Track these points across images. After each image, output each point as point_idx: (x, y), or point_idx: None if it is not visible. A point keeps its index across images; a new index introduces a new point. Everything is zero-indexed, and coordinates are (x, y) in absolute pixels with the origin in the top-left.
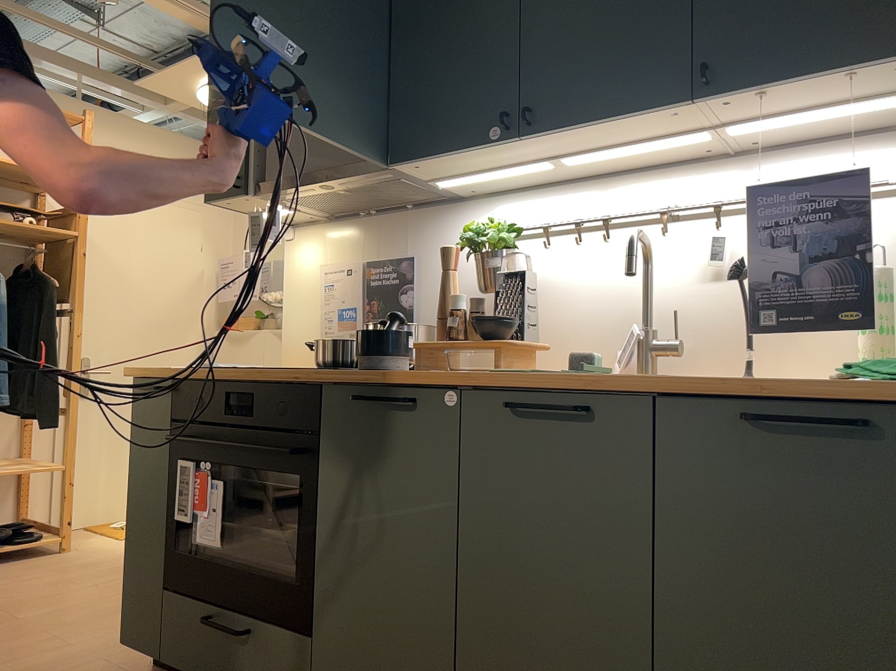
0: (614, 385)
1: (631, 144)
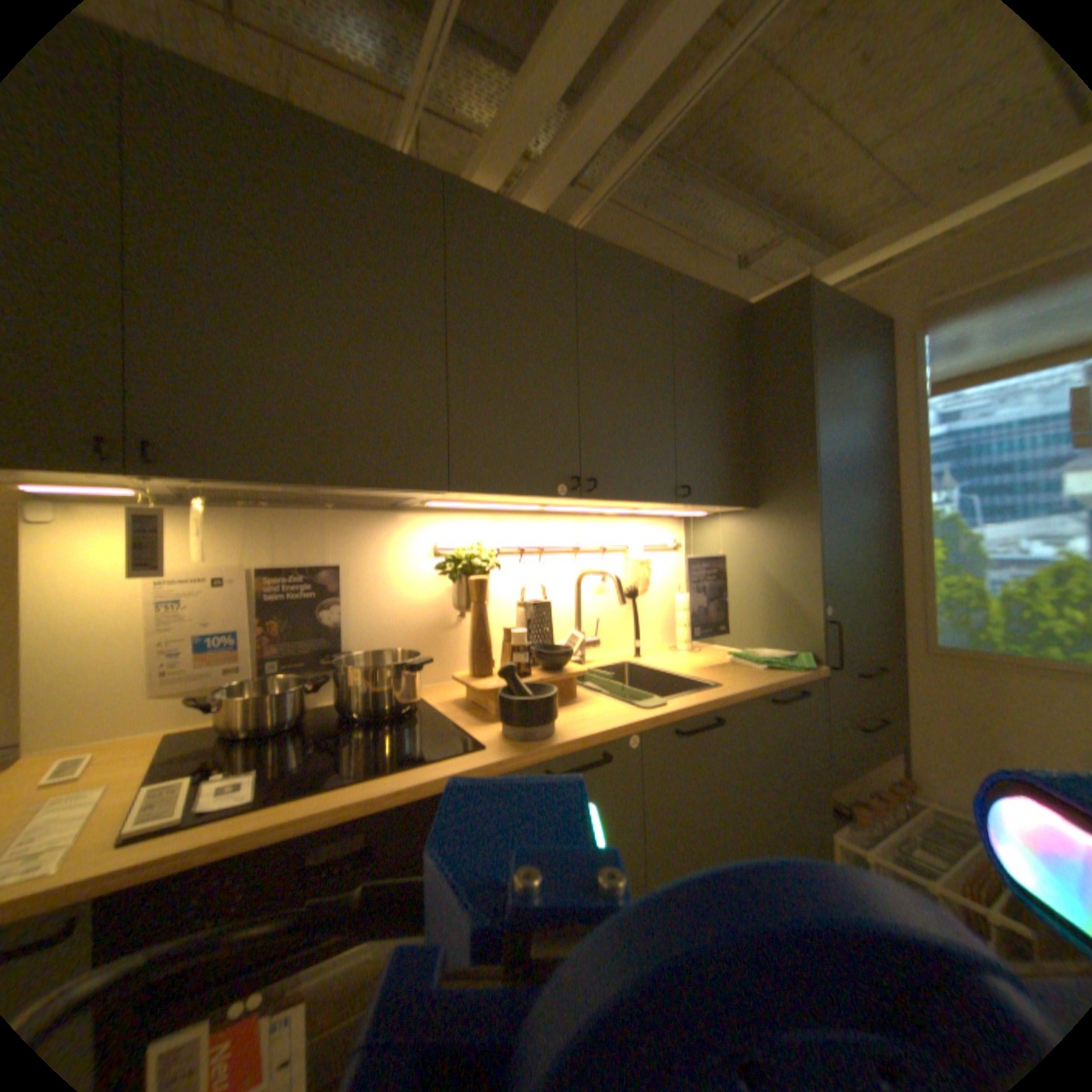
0: (729, 699)
1: (599, 506)
